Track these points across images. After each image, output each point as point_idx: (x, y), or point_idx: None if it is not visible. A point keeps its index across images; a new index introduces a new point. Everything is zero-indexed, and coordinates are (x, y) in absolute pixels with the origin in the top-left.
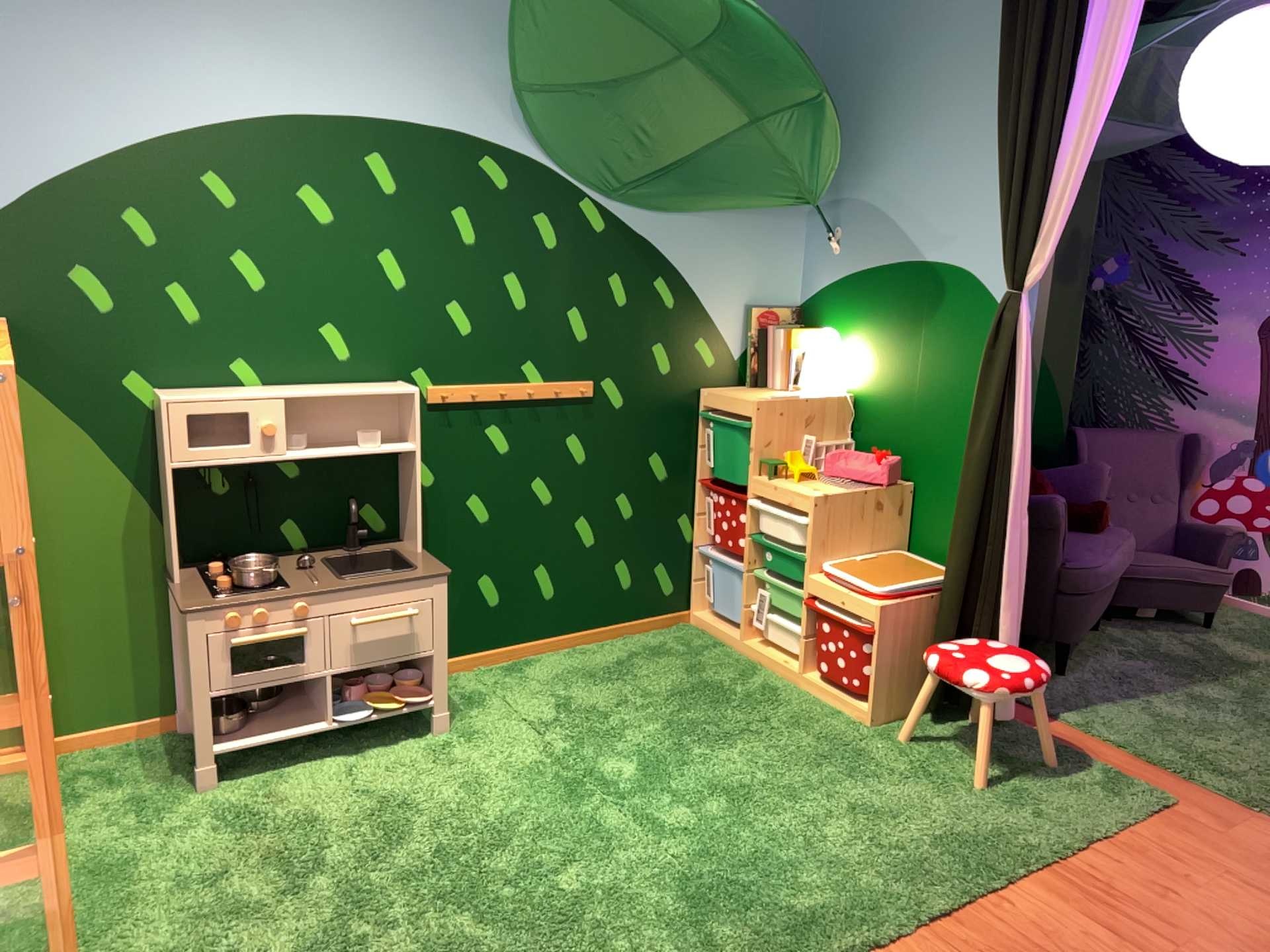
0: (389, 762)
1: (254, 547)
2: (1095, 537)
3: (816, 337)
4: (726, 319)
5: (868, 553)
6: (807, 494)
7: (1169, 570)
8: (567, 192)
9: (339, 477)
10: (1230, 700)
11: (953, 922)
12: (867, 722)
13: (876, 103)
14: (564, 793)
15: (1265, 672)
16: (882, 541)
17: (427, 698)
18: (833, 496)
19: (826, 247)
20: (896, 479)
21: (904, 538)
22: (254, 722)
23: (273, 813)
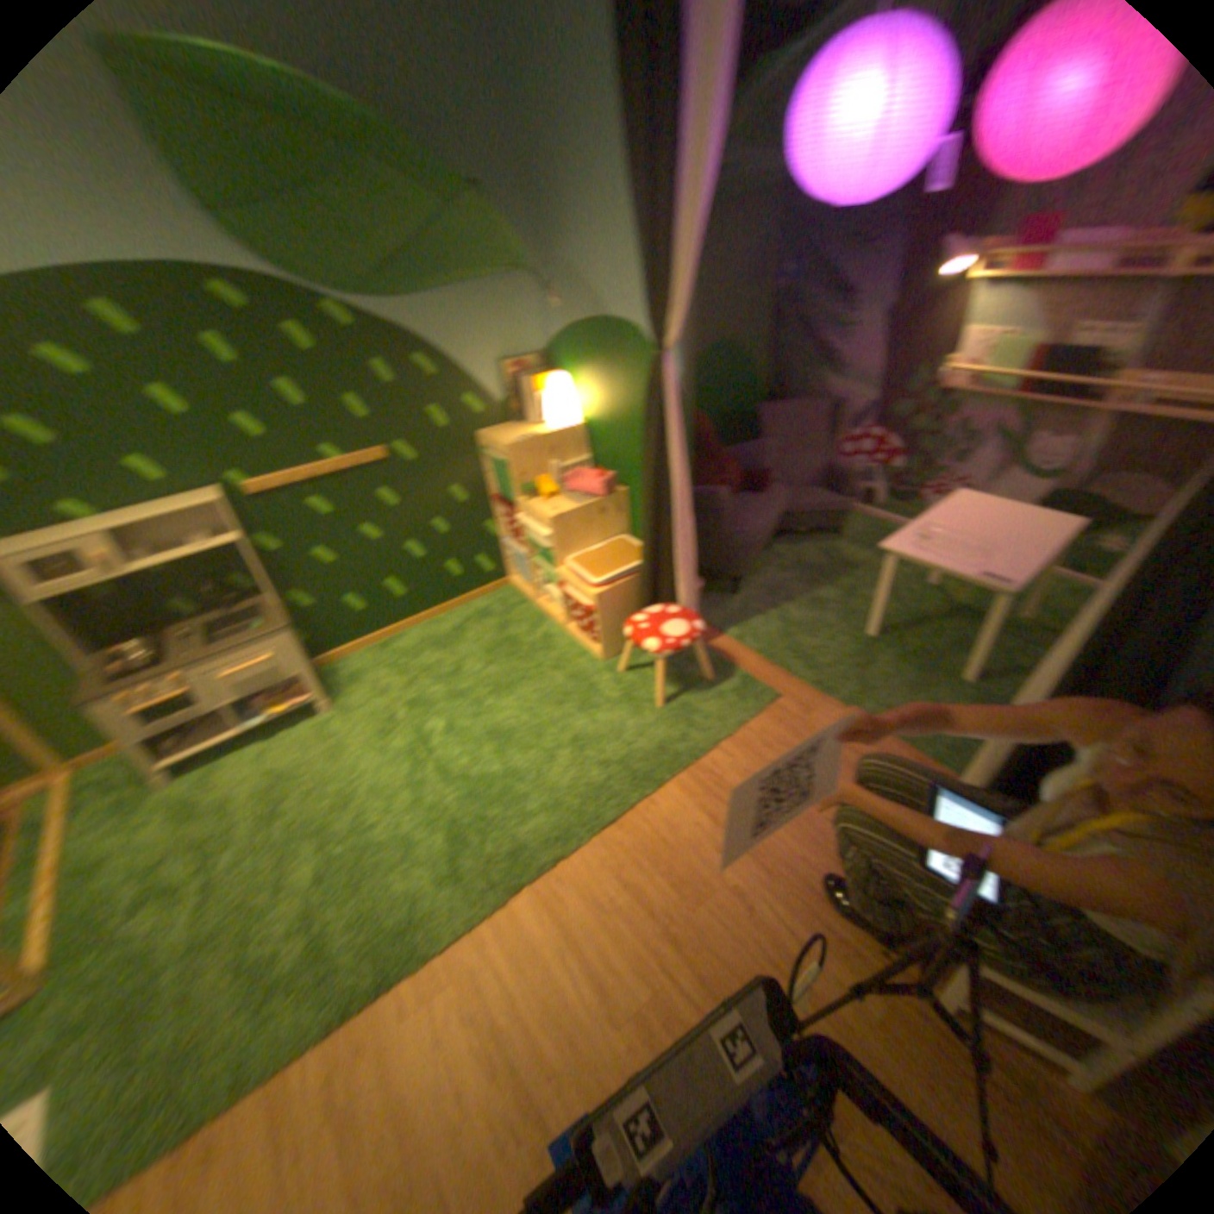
0: (281, 752)
1: (144, 627)
2: (767, 499)
3: (551, 381)
4: (483, 374)
5: (603, 545)
6: (547, 517)
7: (822, 507)
8: (298, 294)
9: (192, 566)
10: (844, 605)
11: (617, 841)
12: (603, 664)
13: (558, 156)
14: (389, 763)
15: (873, 575)
16: (613, 534)
17: (302, 704)
18: (566, 515)
19: (547, 301)
20: (618, 489)
21: (630, 527)
22: (178, 746)
23: (193, 812)
